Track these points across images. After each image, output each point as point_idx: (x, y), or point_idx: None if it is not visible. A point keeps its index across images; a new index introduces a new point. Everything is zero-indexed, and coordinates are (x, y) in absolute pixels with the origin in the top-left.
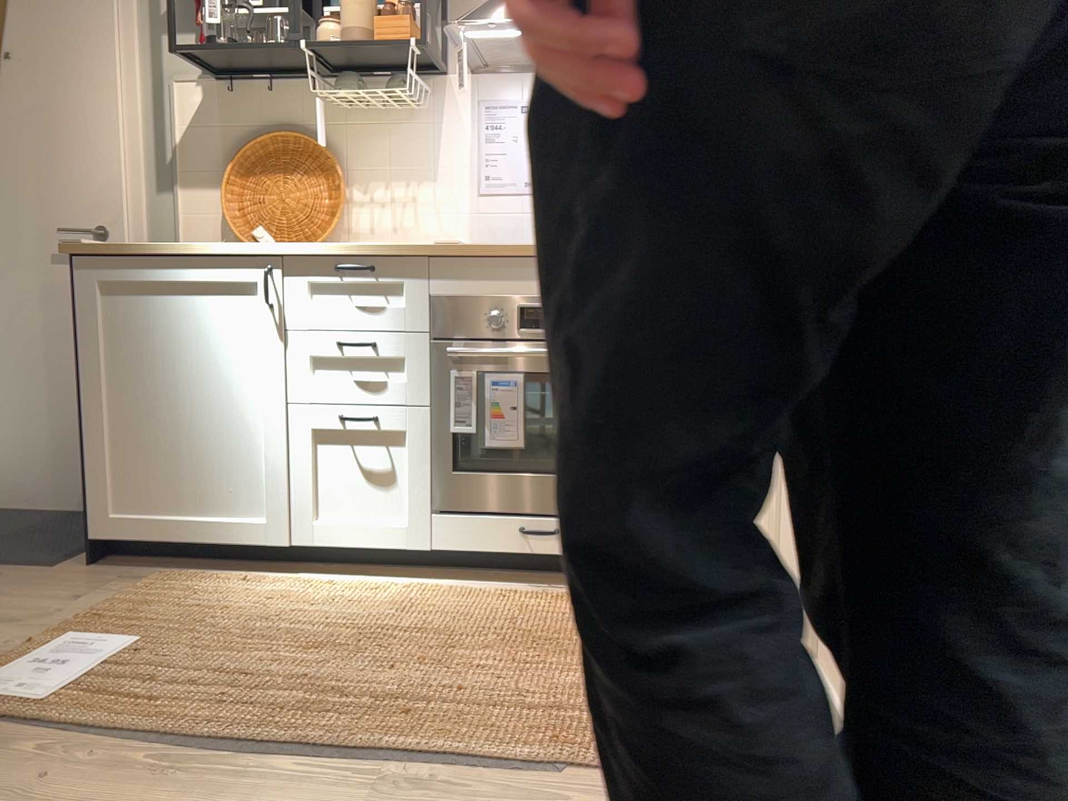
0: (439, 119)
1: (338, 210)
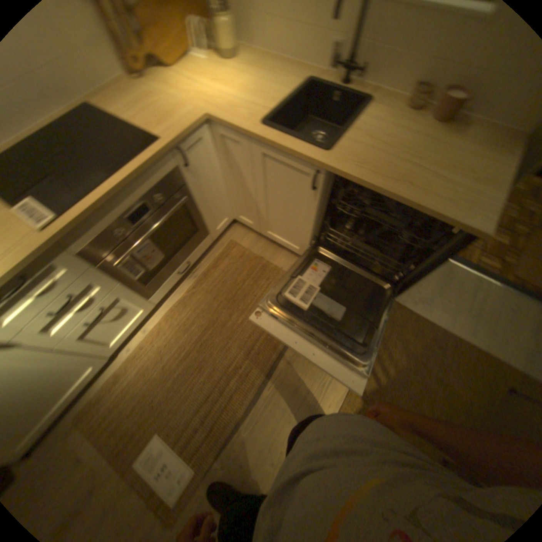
0: None
1: None
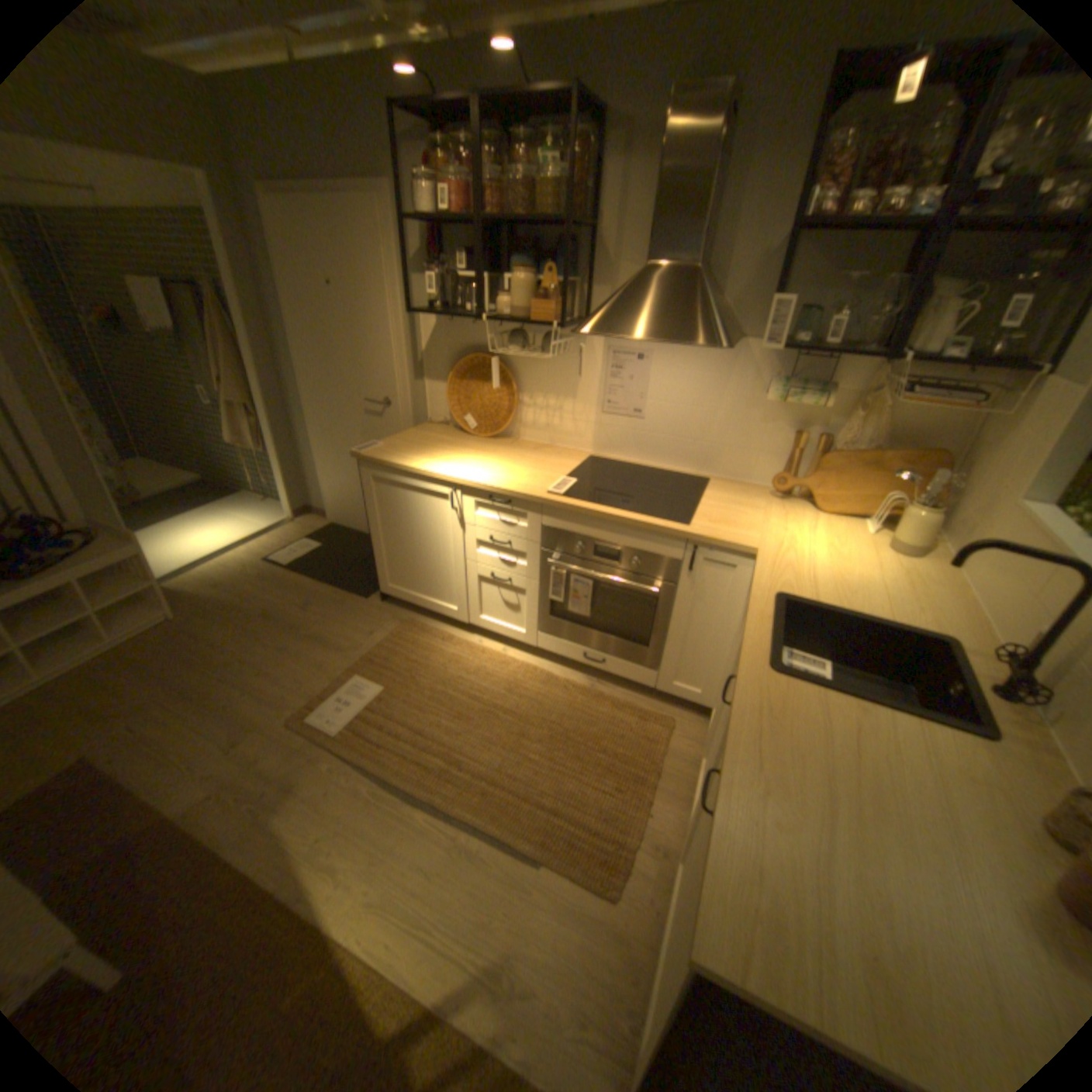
0: (581, 355)
1: (513, 412)
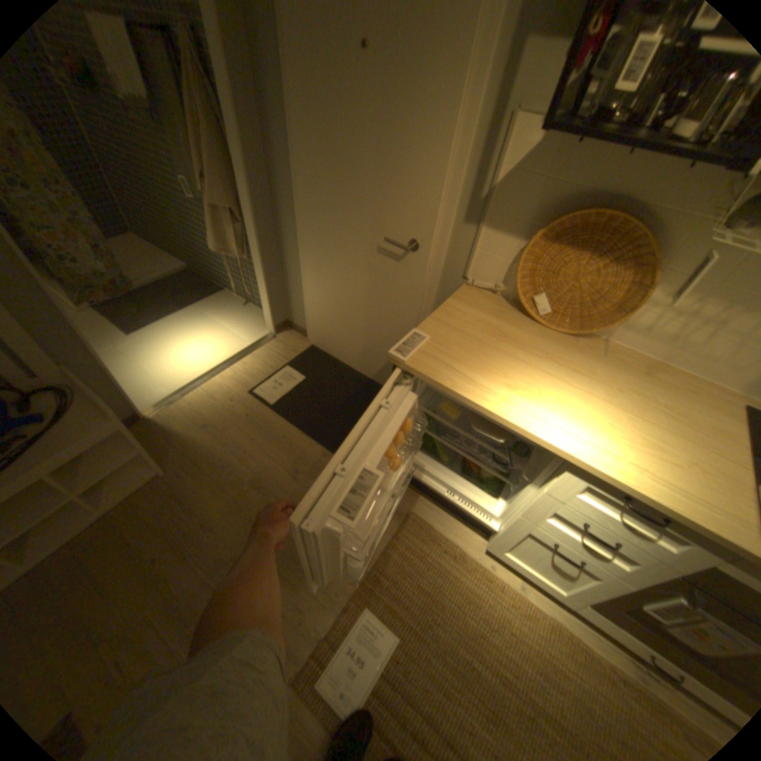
0: None
1: (632, 310)
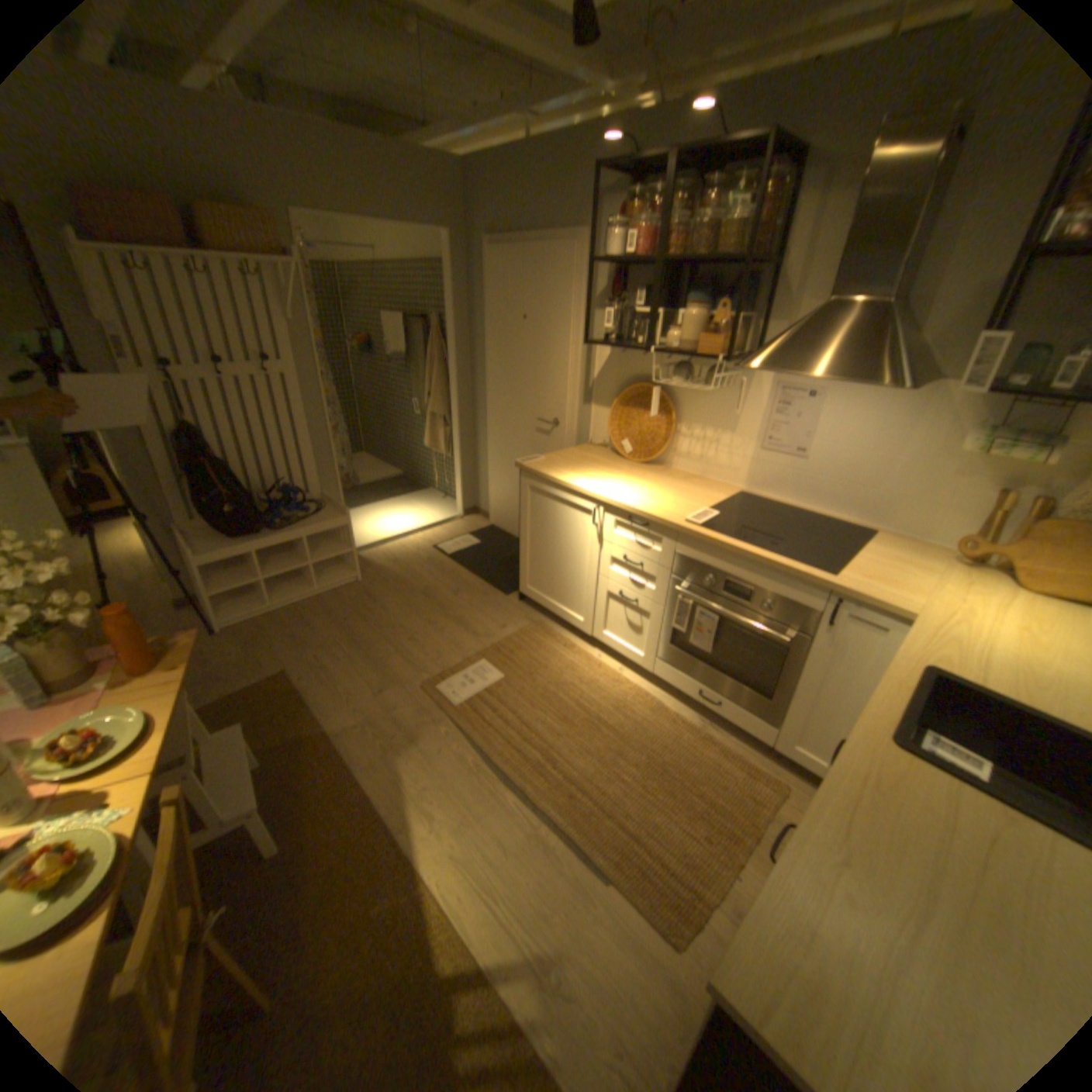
0: (746, 388)
1: (668, 440)
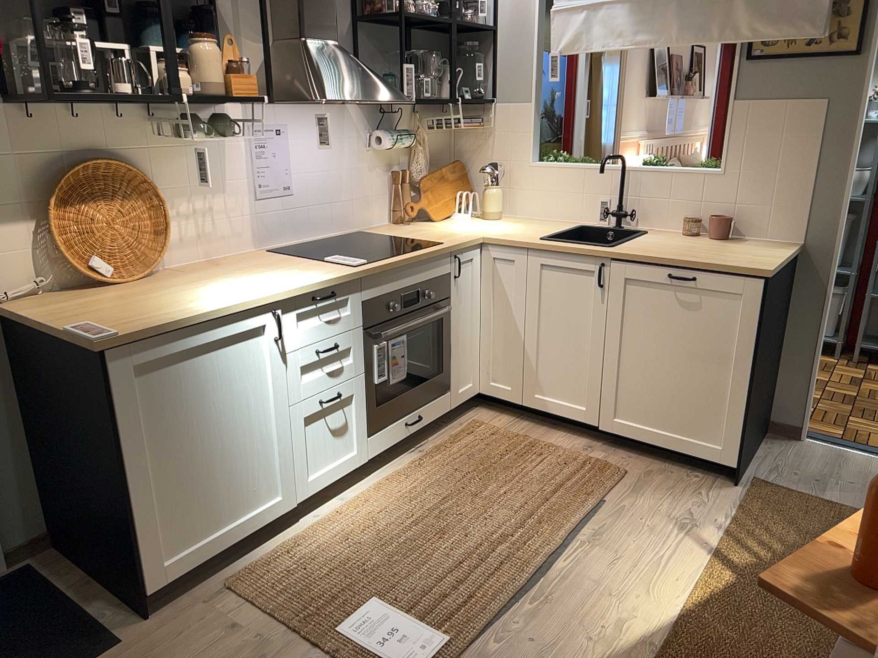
0: (223, 141)
1: (167, 230)
